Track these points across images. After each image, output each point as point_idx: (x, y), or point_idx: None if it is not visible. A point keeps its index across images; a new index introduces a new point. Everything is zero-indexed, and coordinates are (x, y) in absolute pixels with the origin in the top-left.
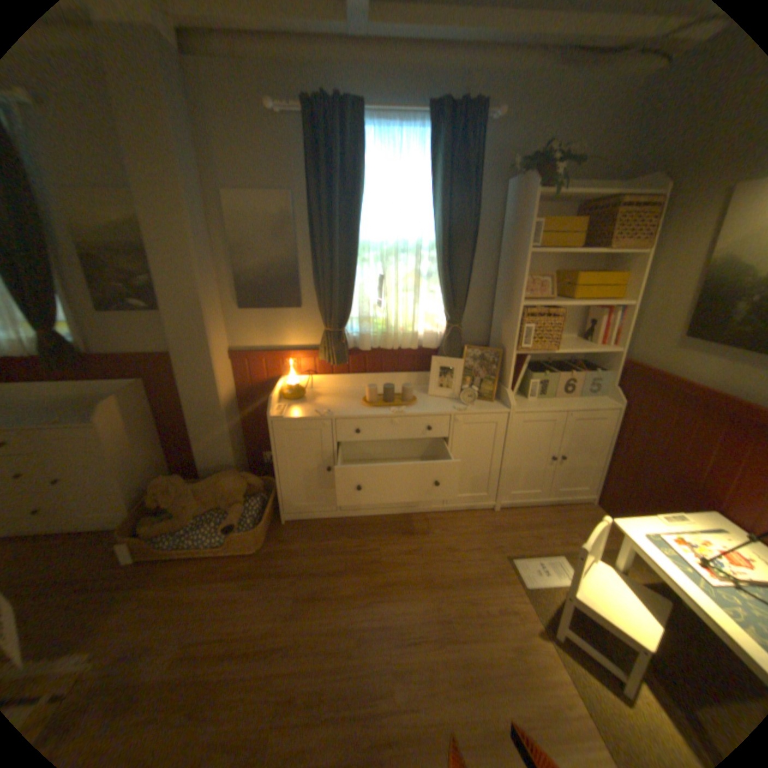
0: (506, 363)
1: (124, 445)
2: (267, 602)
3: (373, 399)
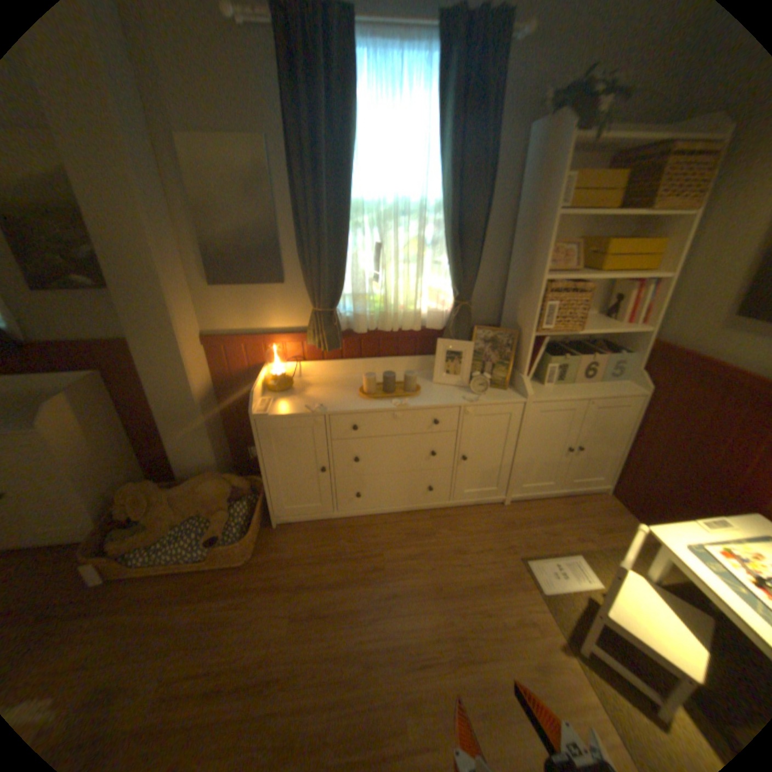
0: (523, 346)
1: (84, 449)
2: (260, 623)
3: (372, 389)
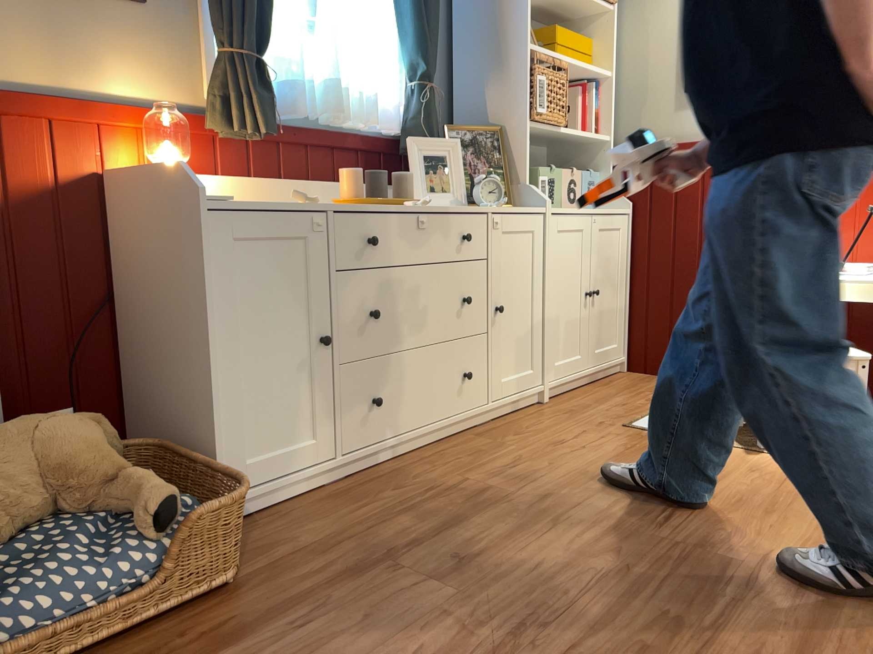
0: (512, 145)
1: None
2: (386, 609)
3: (359, 193)
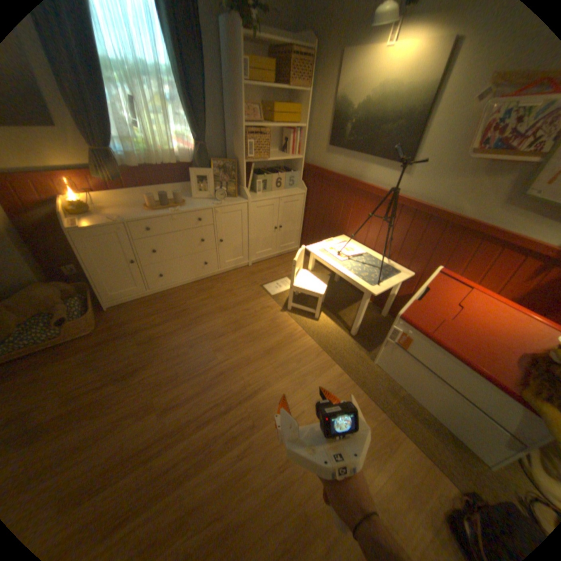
0: (240, 170)
1: None
2: (117, 353)
3: (152, 205)
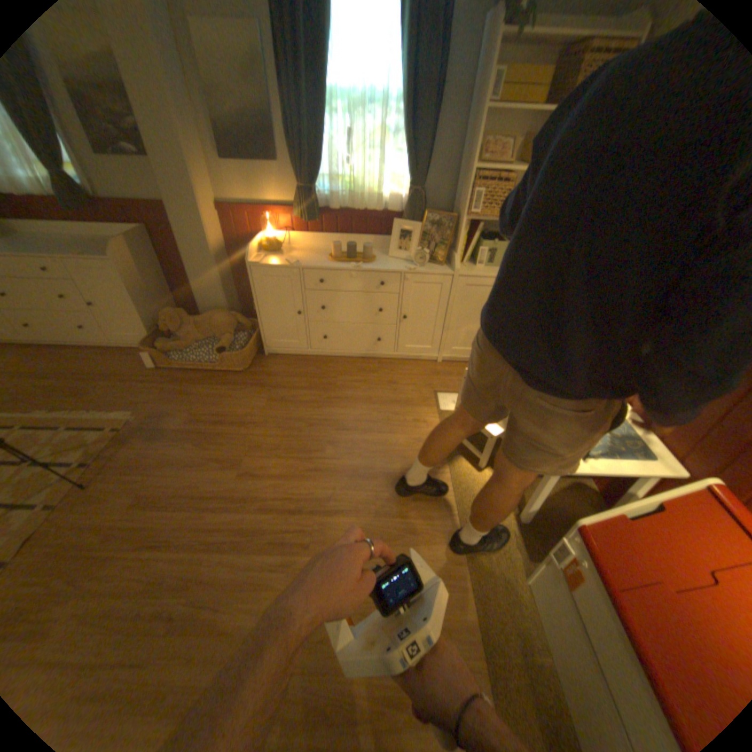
0: (458, 229)
1: (137, 281)
2: (249, 399)
3: (337, 255)
